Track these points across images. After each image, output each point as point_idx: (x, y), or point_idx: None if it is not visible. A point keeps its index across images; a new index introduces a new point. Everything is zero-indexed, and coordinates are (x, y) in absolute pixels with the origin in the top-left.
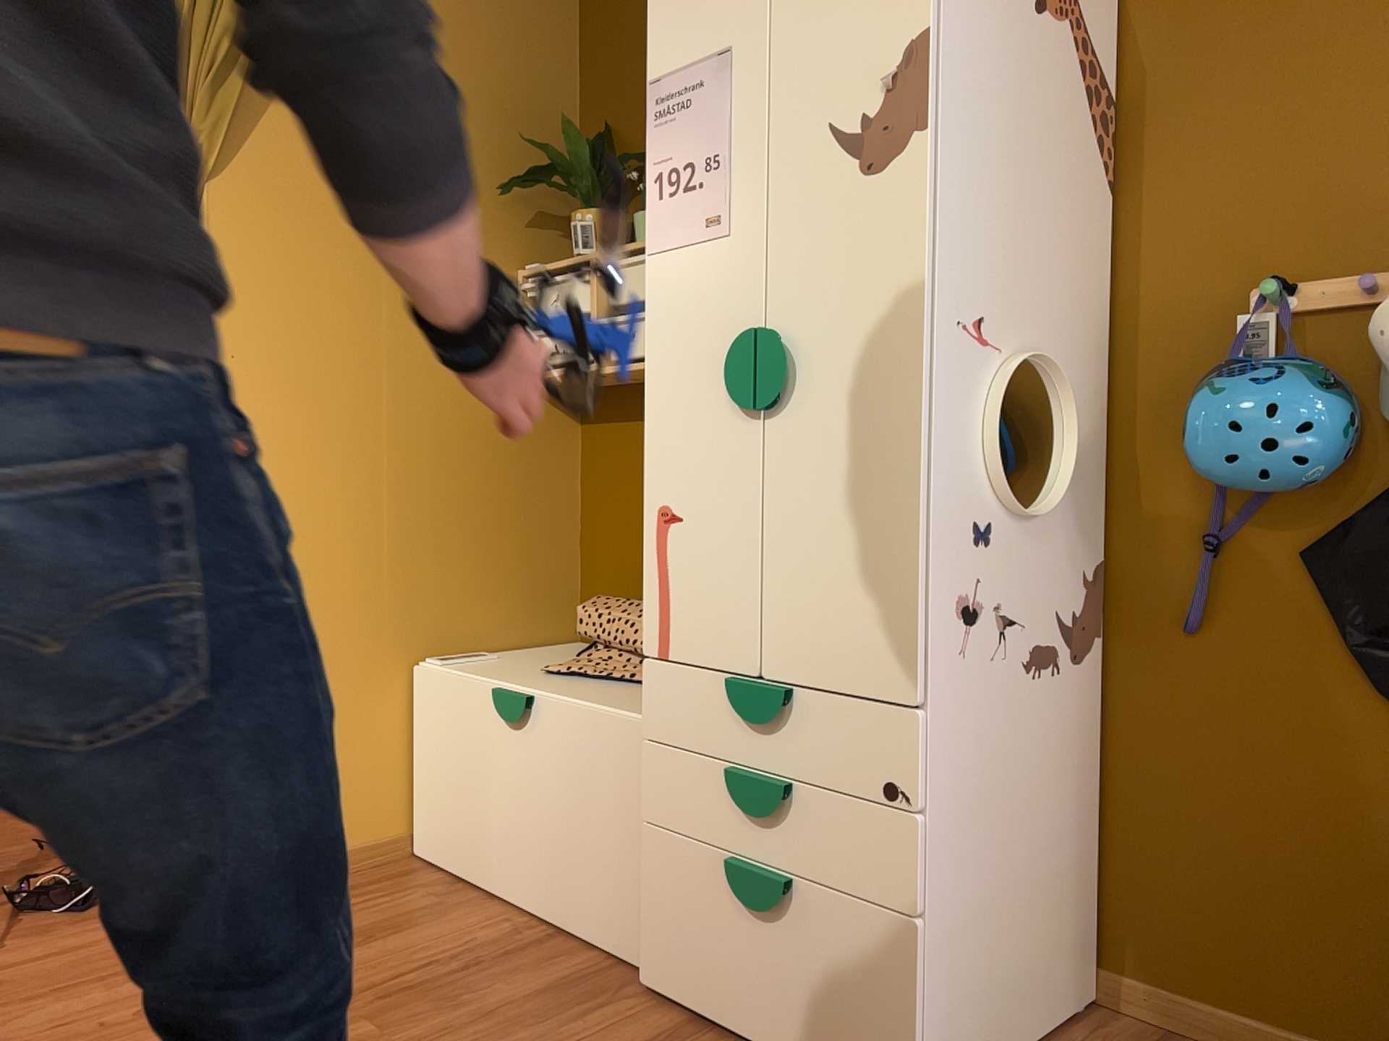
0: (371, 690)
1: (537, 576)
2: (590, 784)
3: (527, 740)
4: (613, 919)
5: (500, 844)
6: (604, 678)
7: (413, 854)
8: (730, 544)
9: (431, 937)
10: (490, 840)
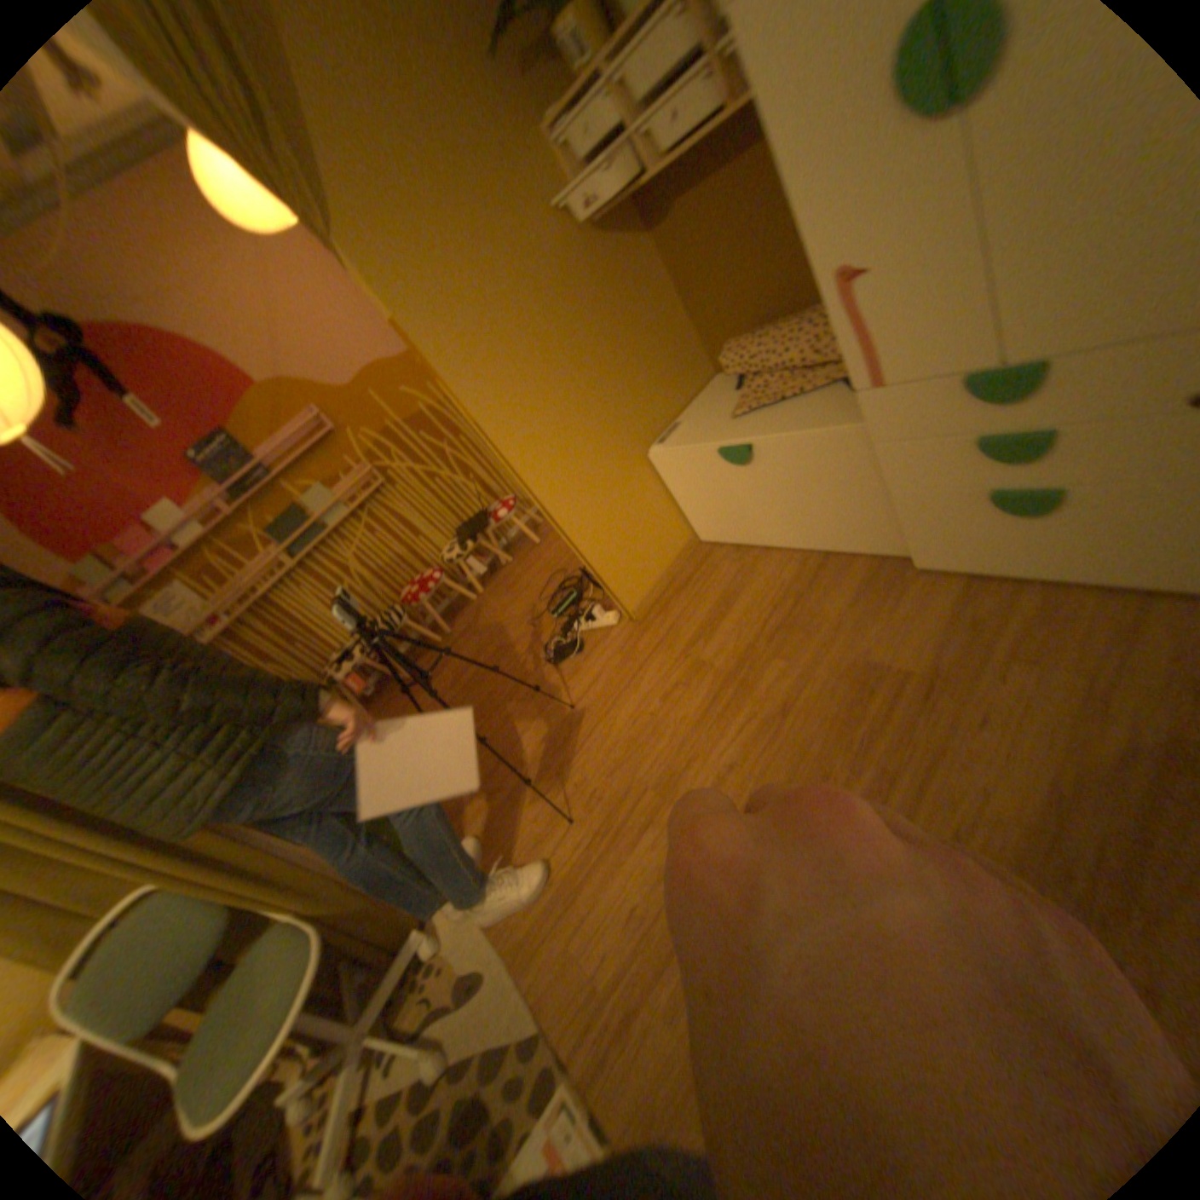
0: (634, 480)
1: (675, 349)
2: (823, 475)
3: (758, 466)
4: (871, 536)
5: (762, 521)
6: (780, 398)
7: (701, 539)
8: (937, 265)
9: (759, 587)
10: (753, 521)
